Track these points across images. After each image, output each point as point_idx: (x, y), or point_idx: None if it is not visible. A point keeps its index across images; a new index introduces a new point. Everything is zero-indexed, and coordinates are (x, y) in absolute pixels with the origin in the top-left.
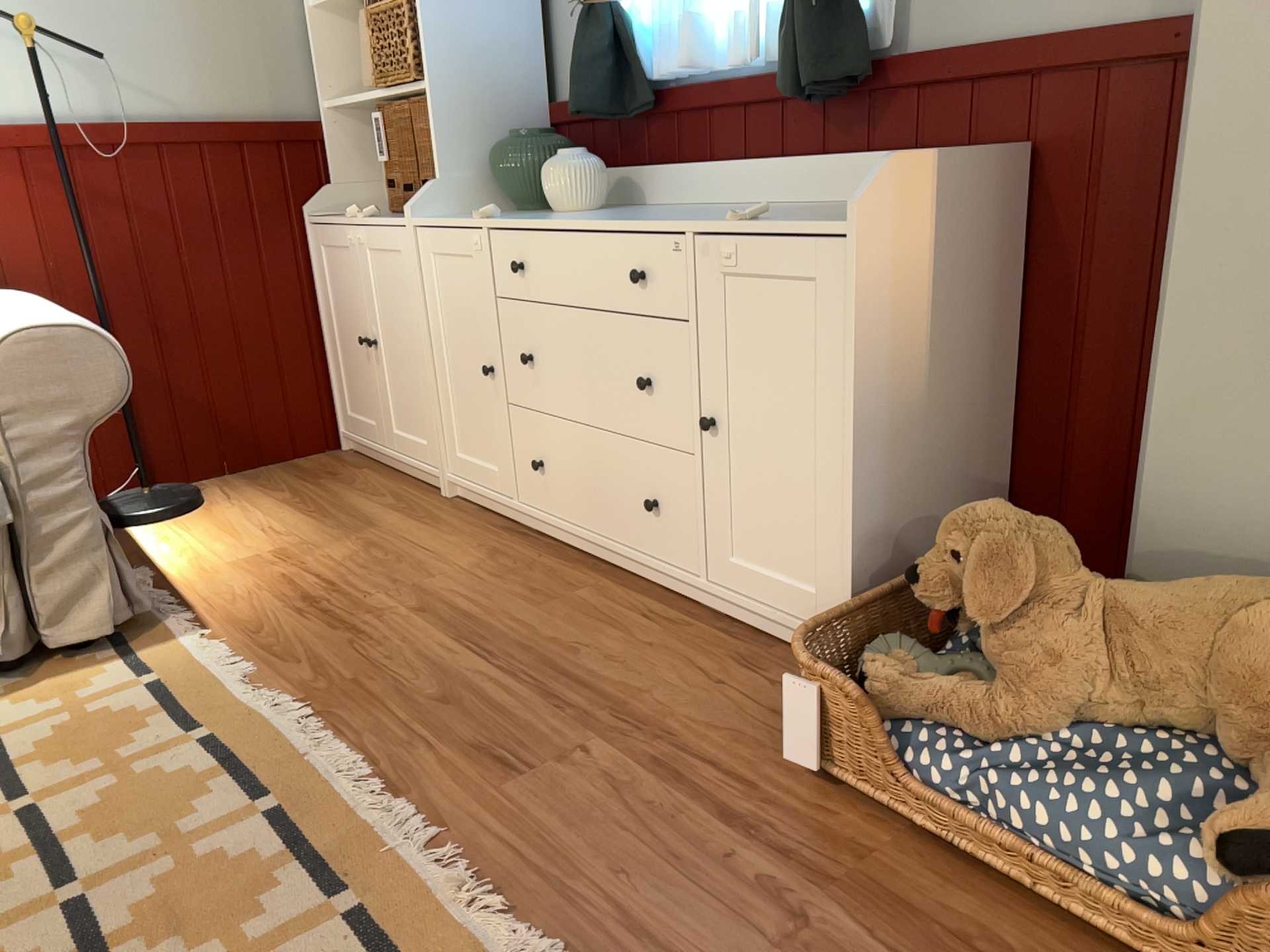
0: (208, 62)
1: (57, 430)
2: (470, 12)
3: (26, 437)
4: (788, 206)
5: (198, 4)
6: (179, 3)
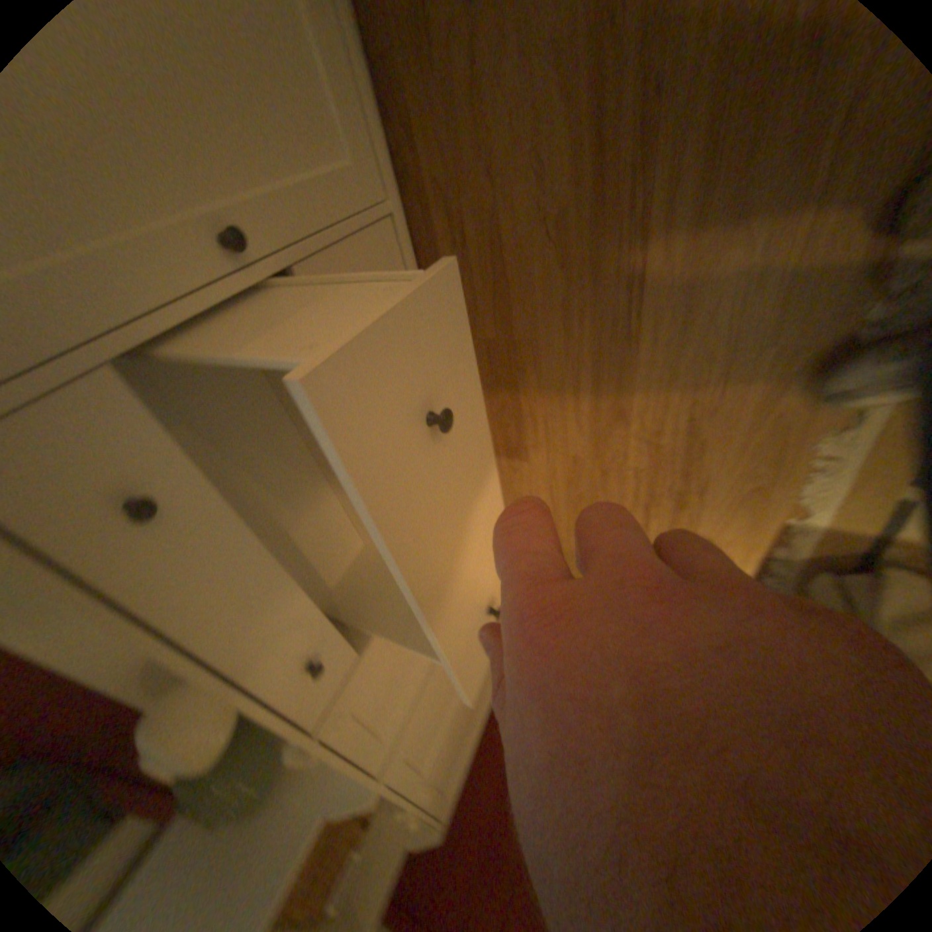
0: None
1: None
2: None
3: None
4: None
5: None
6: None
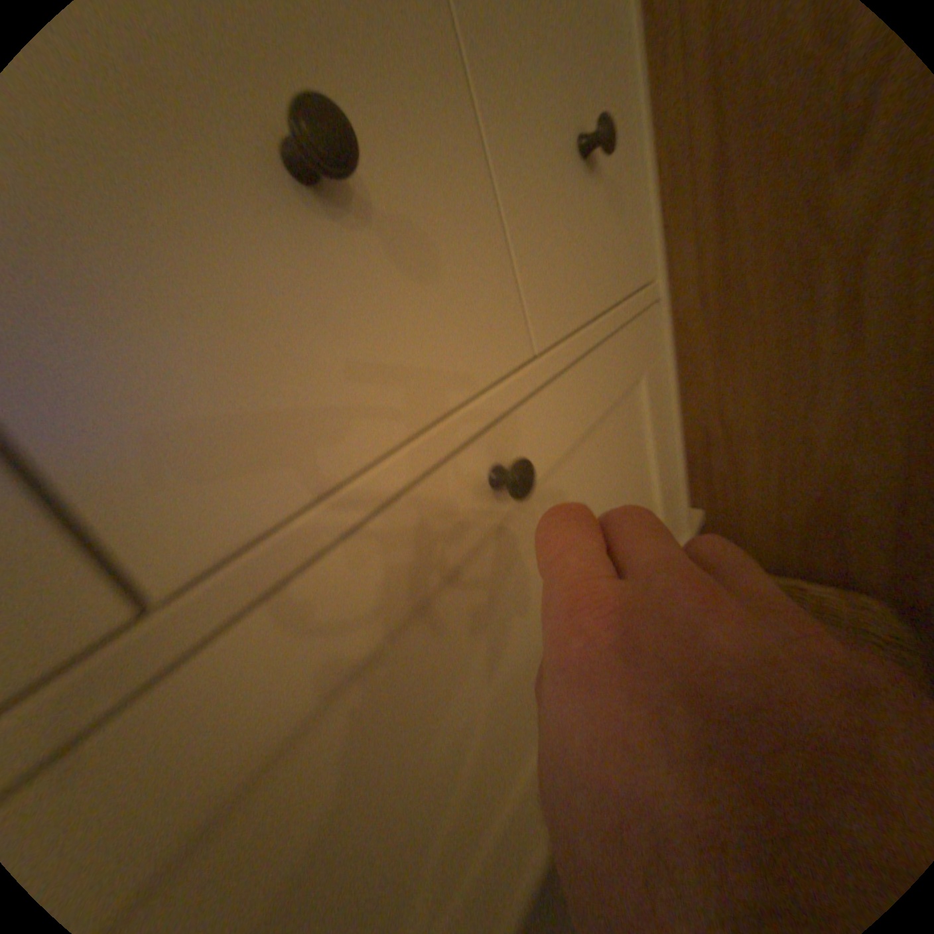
0: None
1: None
2: None
3: None
4: None
5: None
6: None
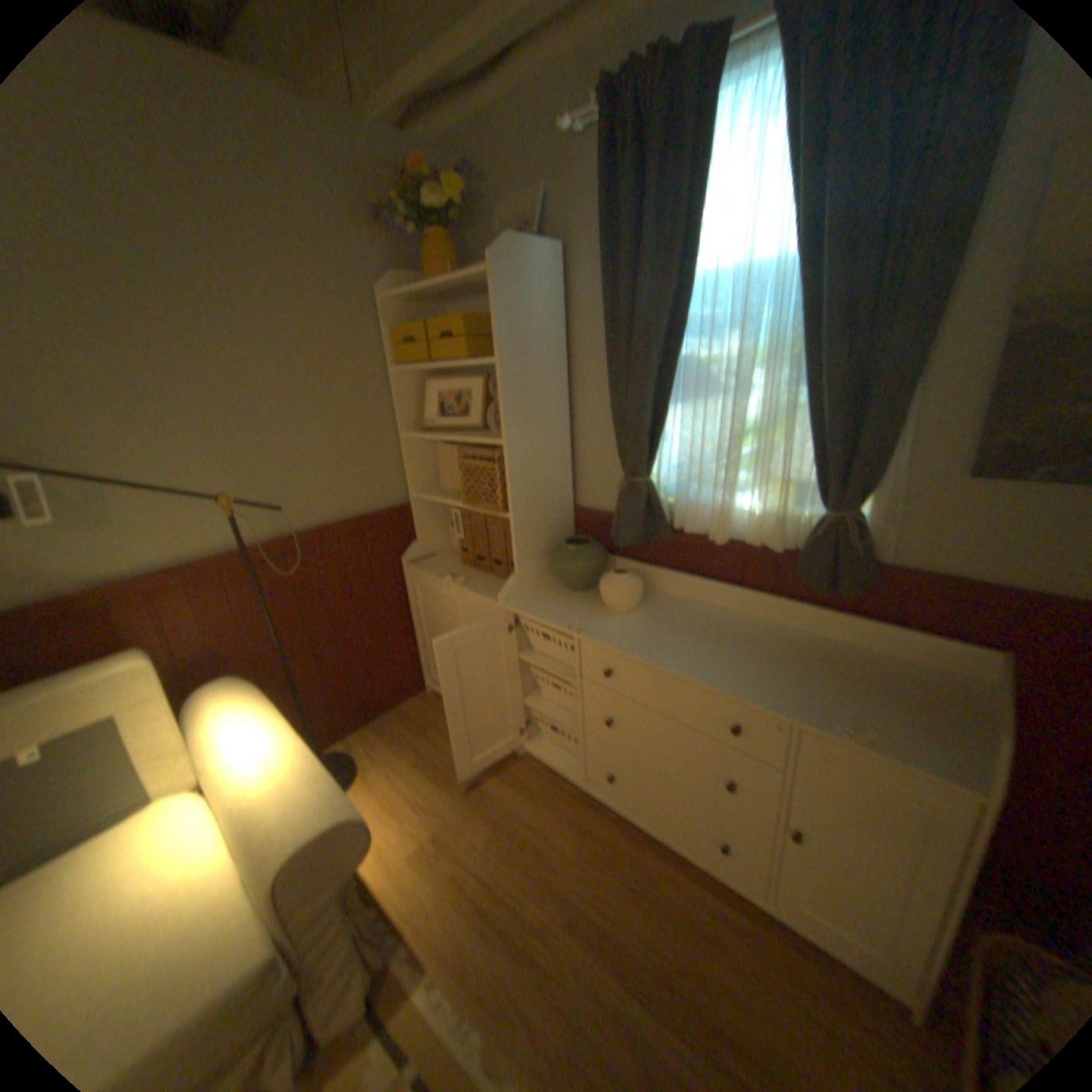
0: (339, 480)
1: (322, 907)
2: (536, 465)
3: (300, 926)
4: (798, 639)
5: (331, 444)
6: (319, 446)
